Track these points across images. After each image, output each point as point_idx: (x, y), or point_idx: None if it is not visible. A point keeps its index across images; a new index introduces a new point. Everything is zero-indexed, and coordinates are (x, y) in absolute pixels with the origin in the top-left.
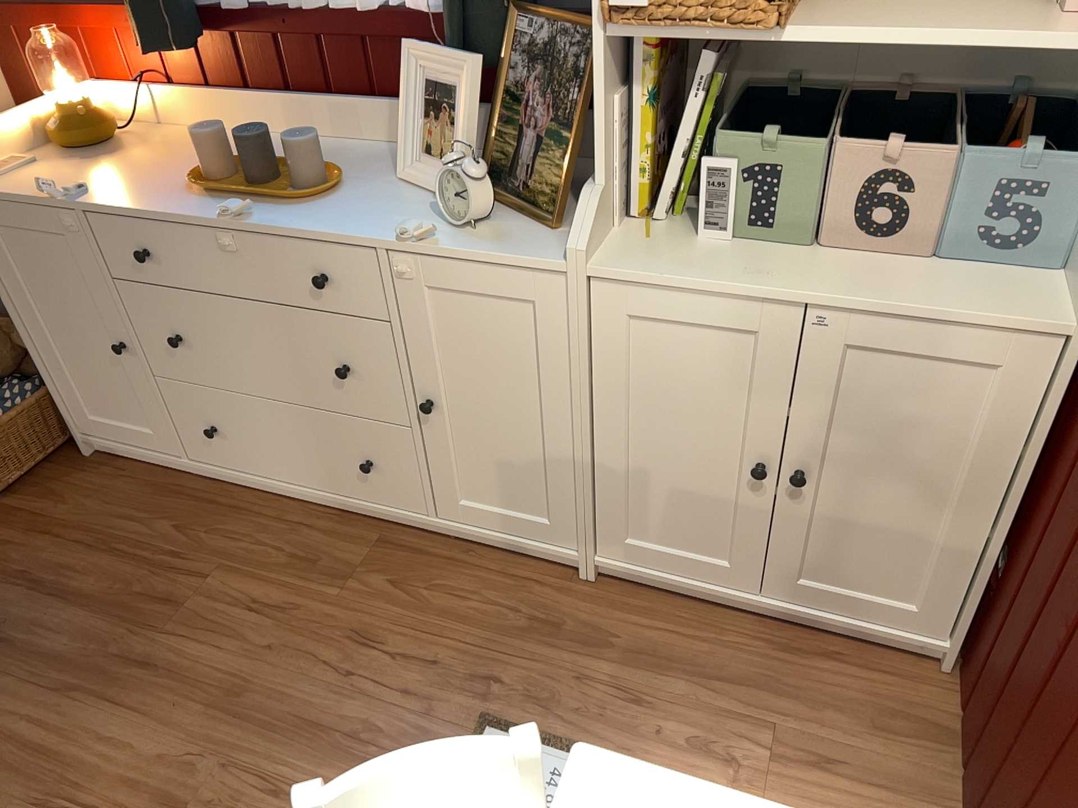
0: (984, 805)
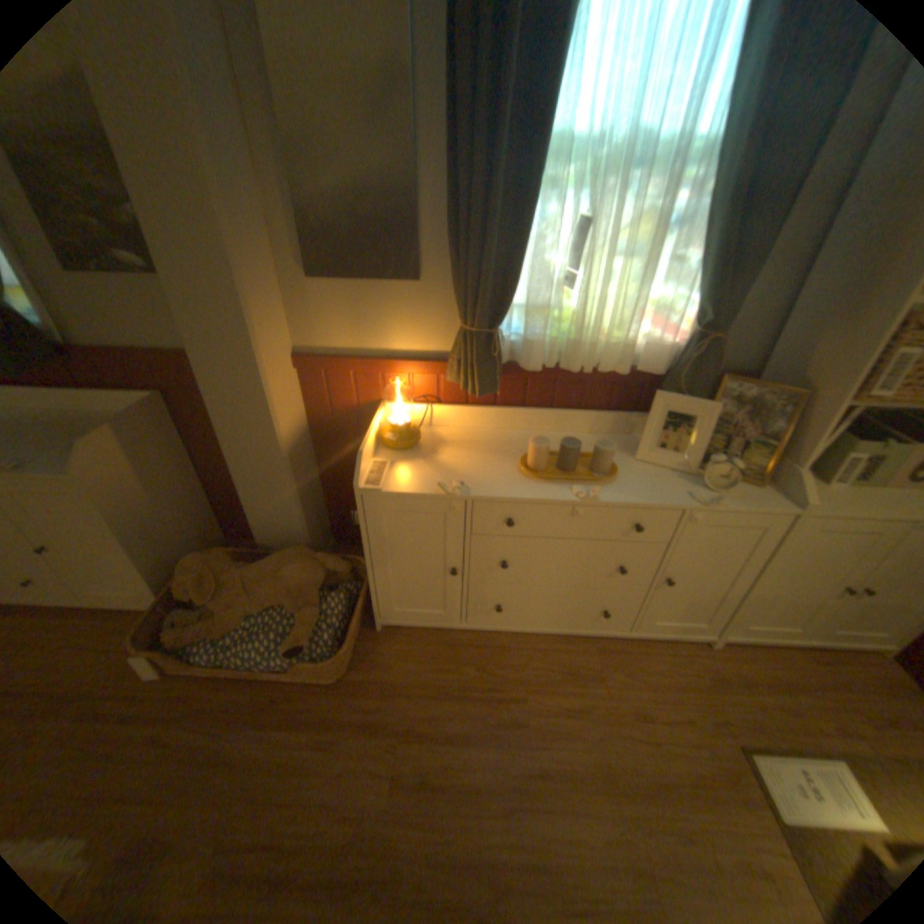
0: None
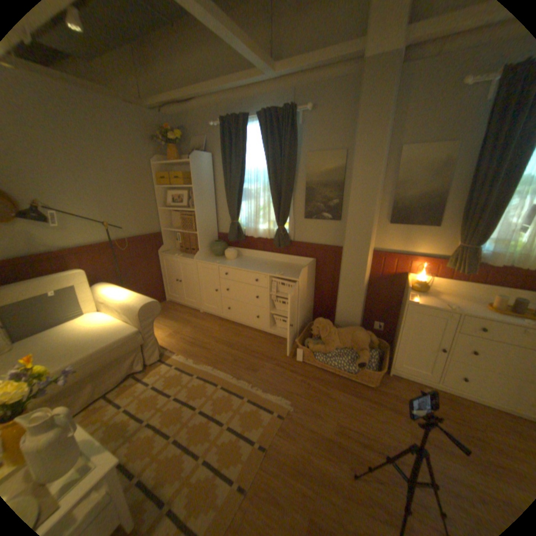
0: None
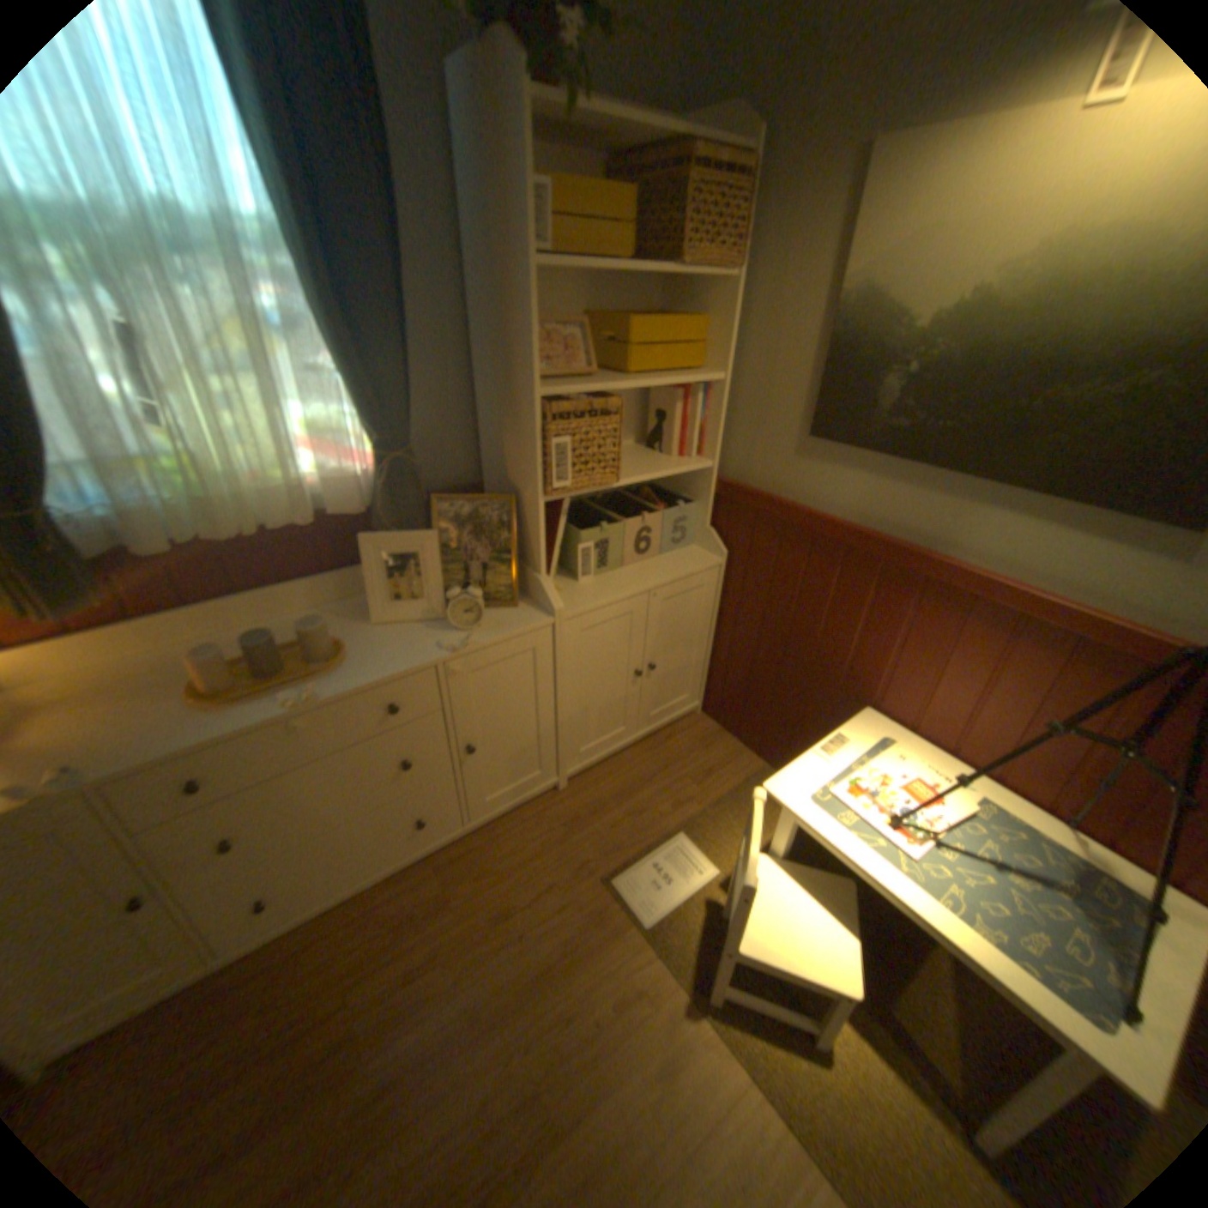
0: (760, 740)
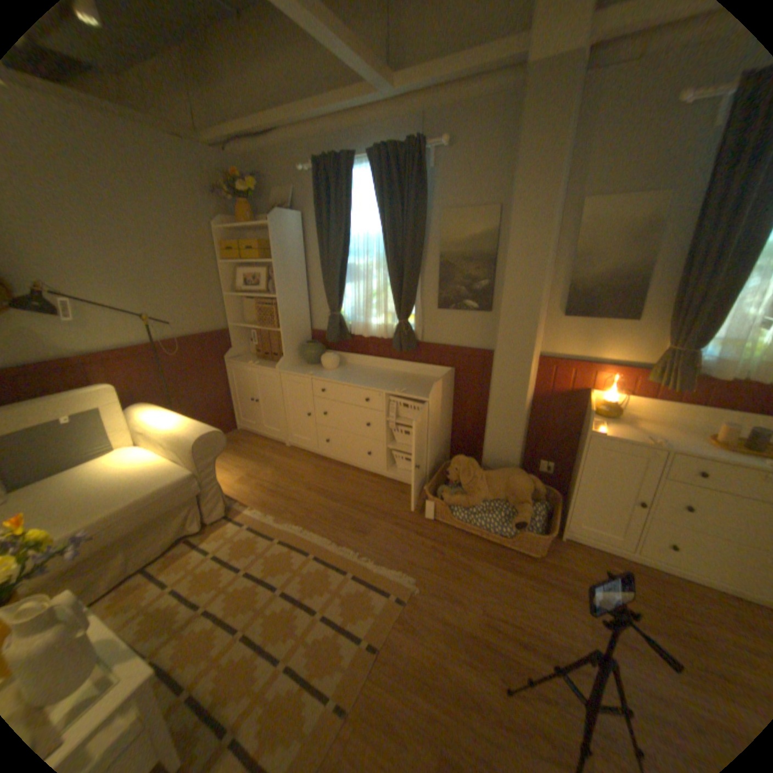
0: None
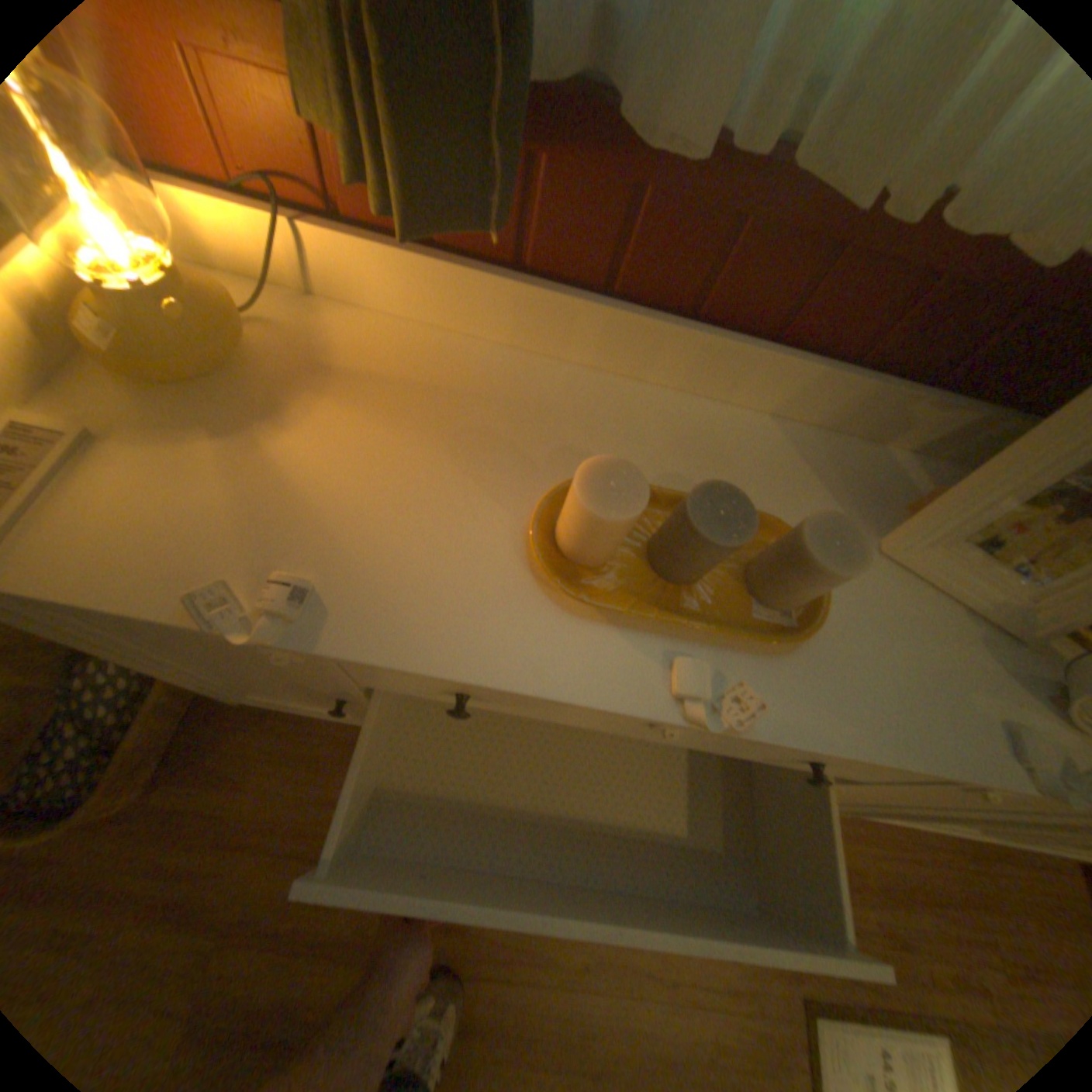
0: None
